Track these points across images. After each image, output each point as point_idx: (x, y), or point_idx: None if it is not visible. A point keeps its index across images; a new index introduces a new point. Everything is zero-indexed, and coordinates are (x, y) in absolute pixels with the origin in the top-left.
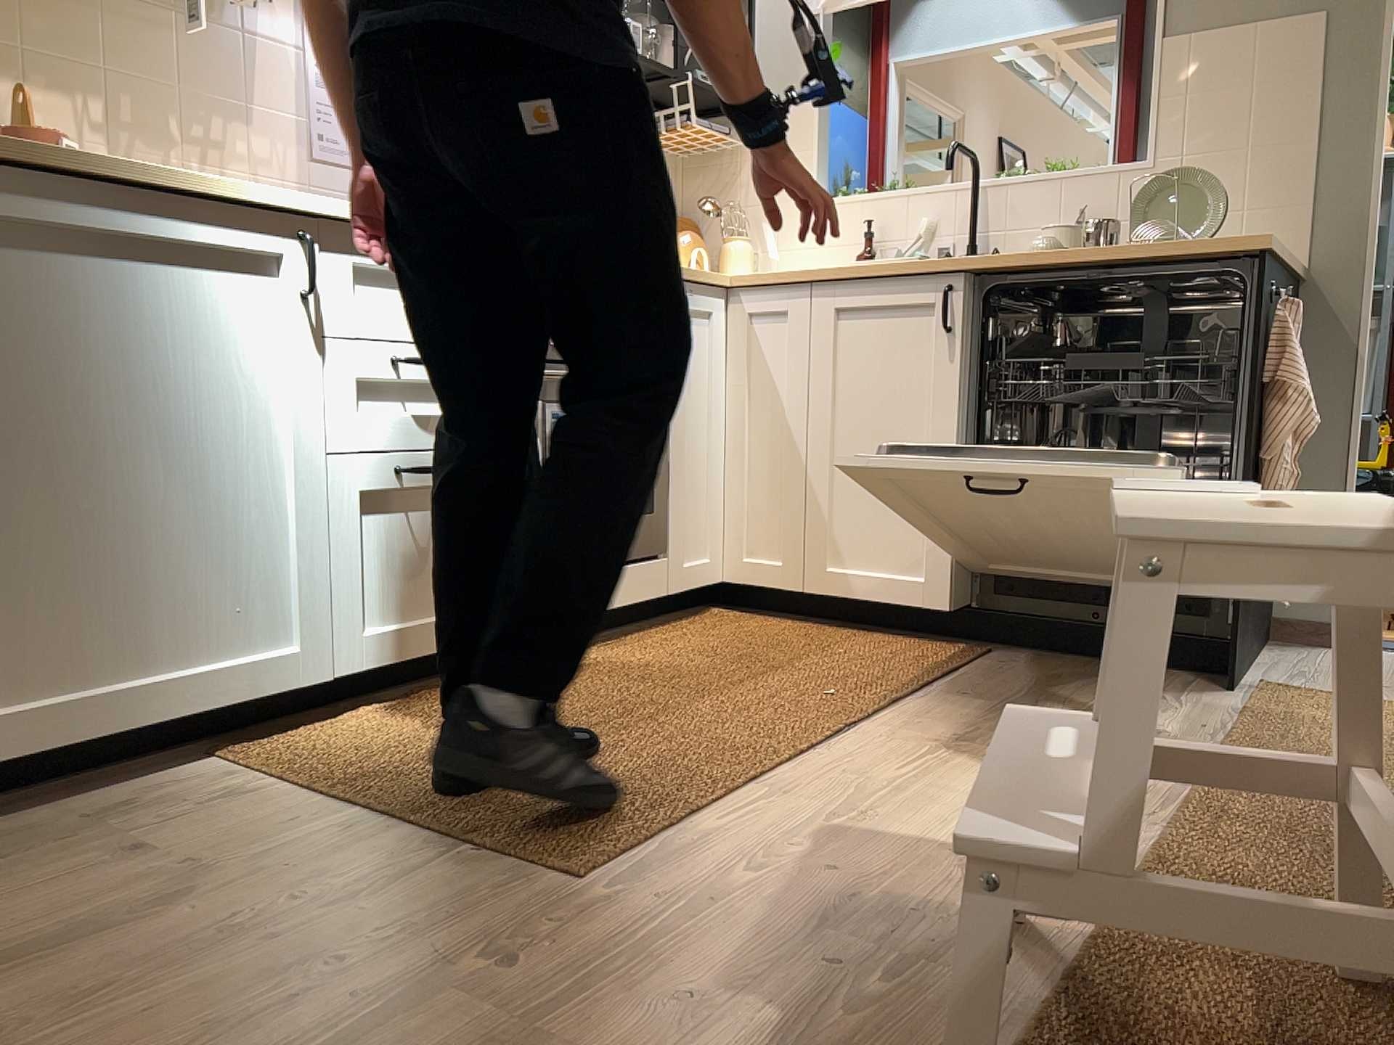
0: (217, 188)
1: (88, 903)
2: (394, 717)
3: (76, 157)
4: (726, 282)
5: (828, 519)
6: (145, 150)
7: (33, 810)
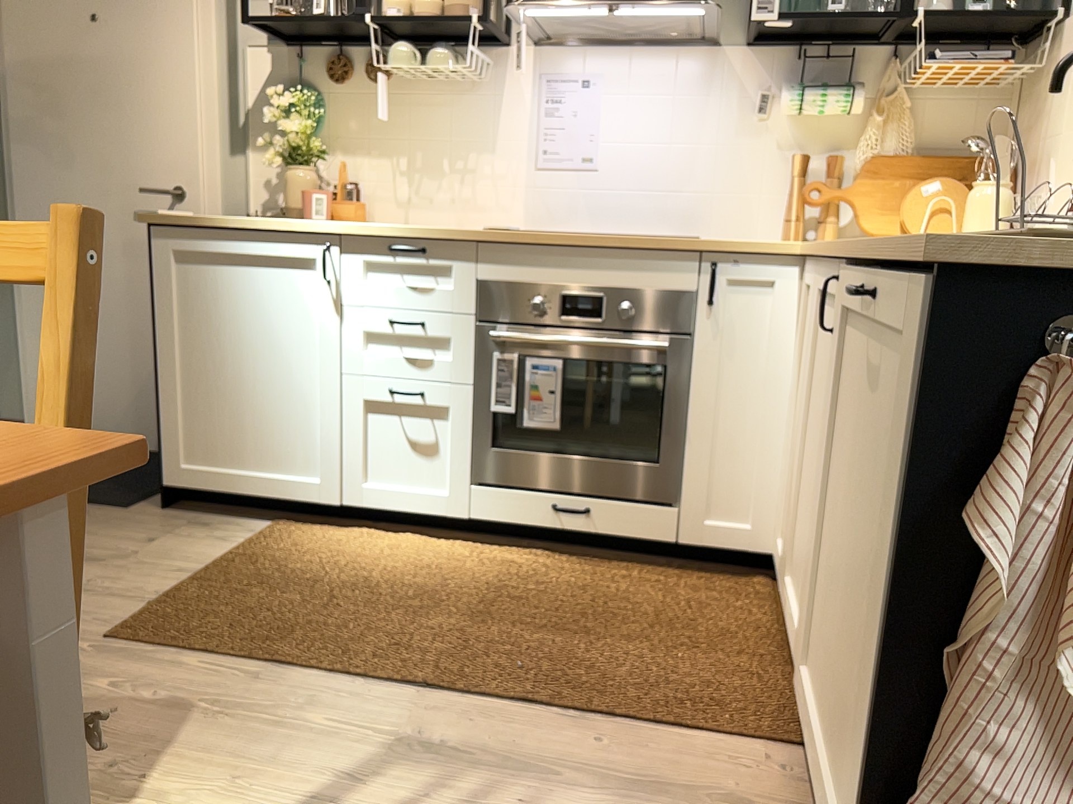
0: (298, 223)
1: (100, 548)
2: (356, 539)
3: (213, 220)
4: (791, 255)
5: (792, 526)
6: (425, 181)
7: (201, 512)
